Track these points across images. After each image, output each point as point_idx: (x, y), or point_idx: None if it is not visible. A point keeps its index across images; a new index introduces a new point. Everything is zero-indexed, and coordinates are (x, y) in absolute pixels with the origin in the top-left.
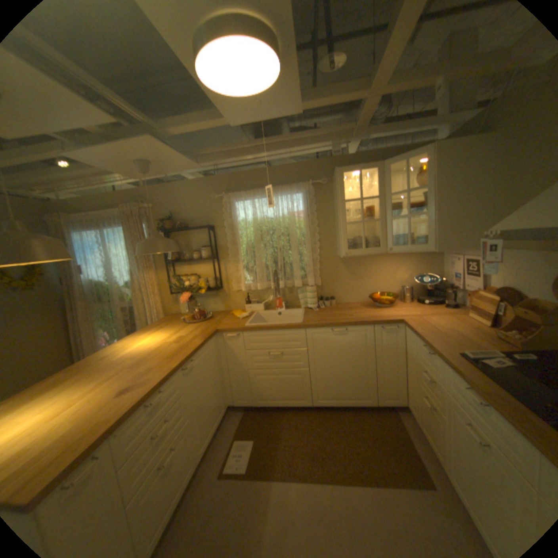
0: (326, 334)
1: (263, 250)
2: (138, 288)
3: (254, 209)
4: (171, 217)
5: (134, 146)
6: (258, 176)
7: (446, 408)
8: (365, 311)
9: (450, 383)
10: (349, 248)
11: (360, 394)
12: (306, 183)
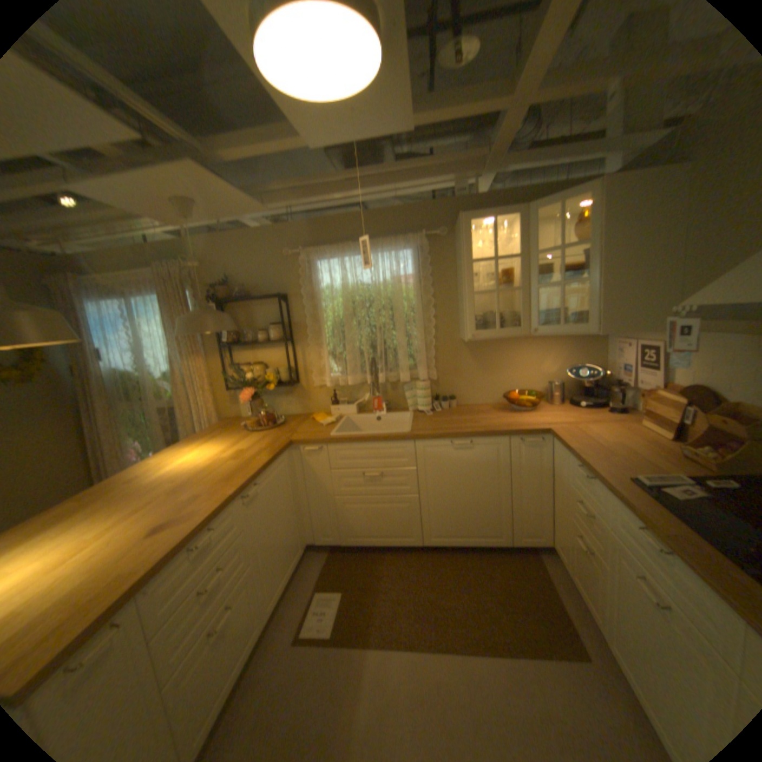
0: (443, 448)
1: (355, 330)
2: (180, 382)
3: (344, 271)
4: (226, 282)
5: (169, 177)
6: (349, 224)
7: (608, 552)
8: (498, 417)
9: (616, 519)
10: (478, 328)
11: (488, 531)
12: (418, 235)
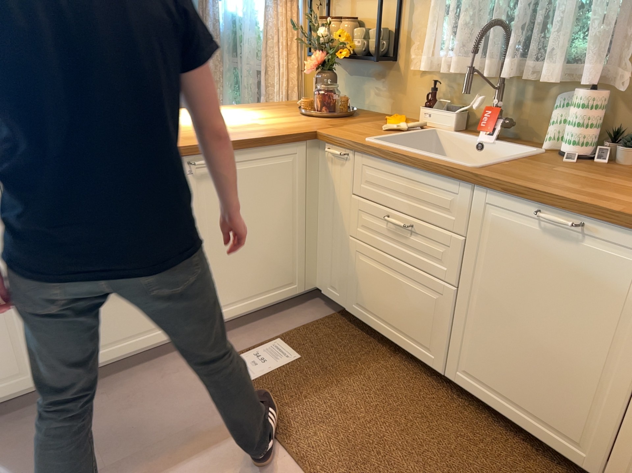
0: (520, 219)
1: None
2: (272, 35)
3: None
4: None
5: None
6: None
7: None
8: None
9: None
10: None
11: (560, 419)
12: None
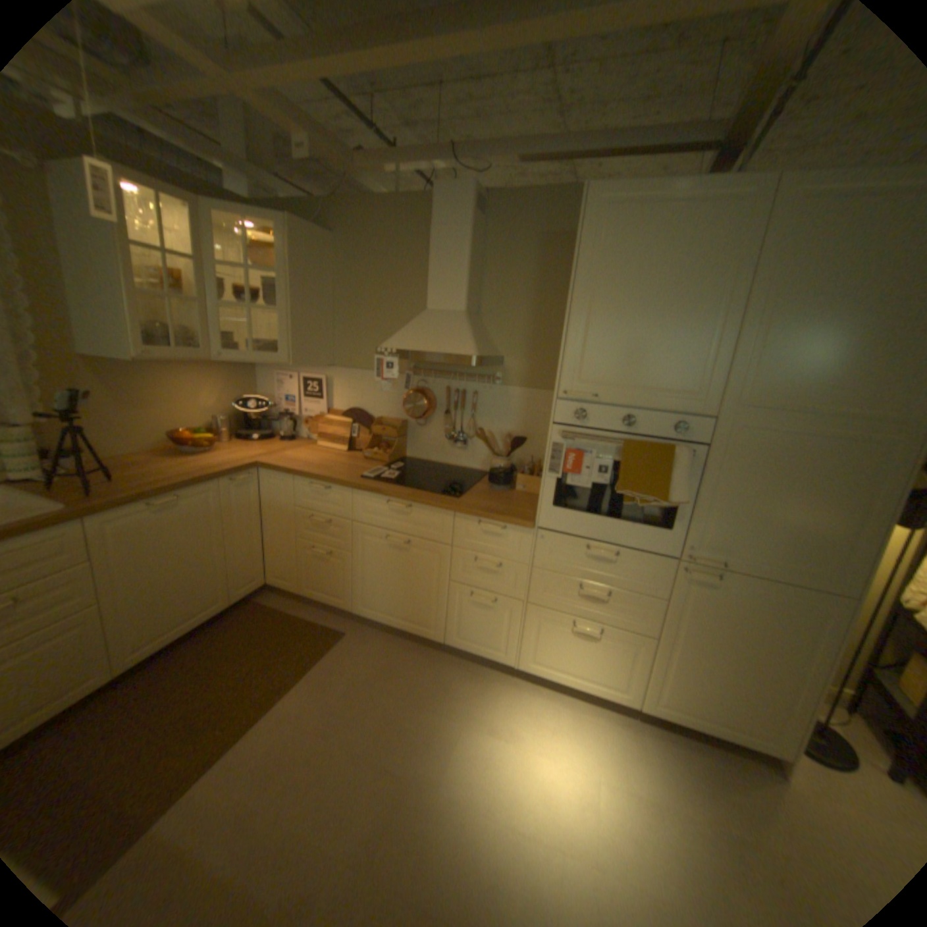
0: (135, 518)
1: None
2: None
3: None
4: None
5: None
6: None
7: (349, 540)
8: (178, 464)
9: (357, 510)
10: (141, 343)
11: (203, 603)
12: None
